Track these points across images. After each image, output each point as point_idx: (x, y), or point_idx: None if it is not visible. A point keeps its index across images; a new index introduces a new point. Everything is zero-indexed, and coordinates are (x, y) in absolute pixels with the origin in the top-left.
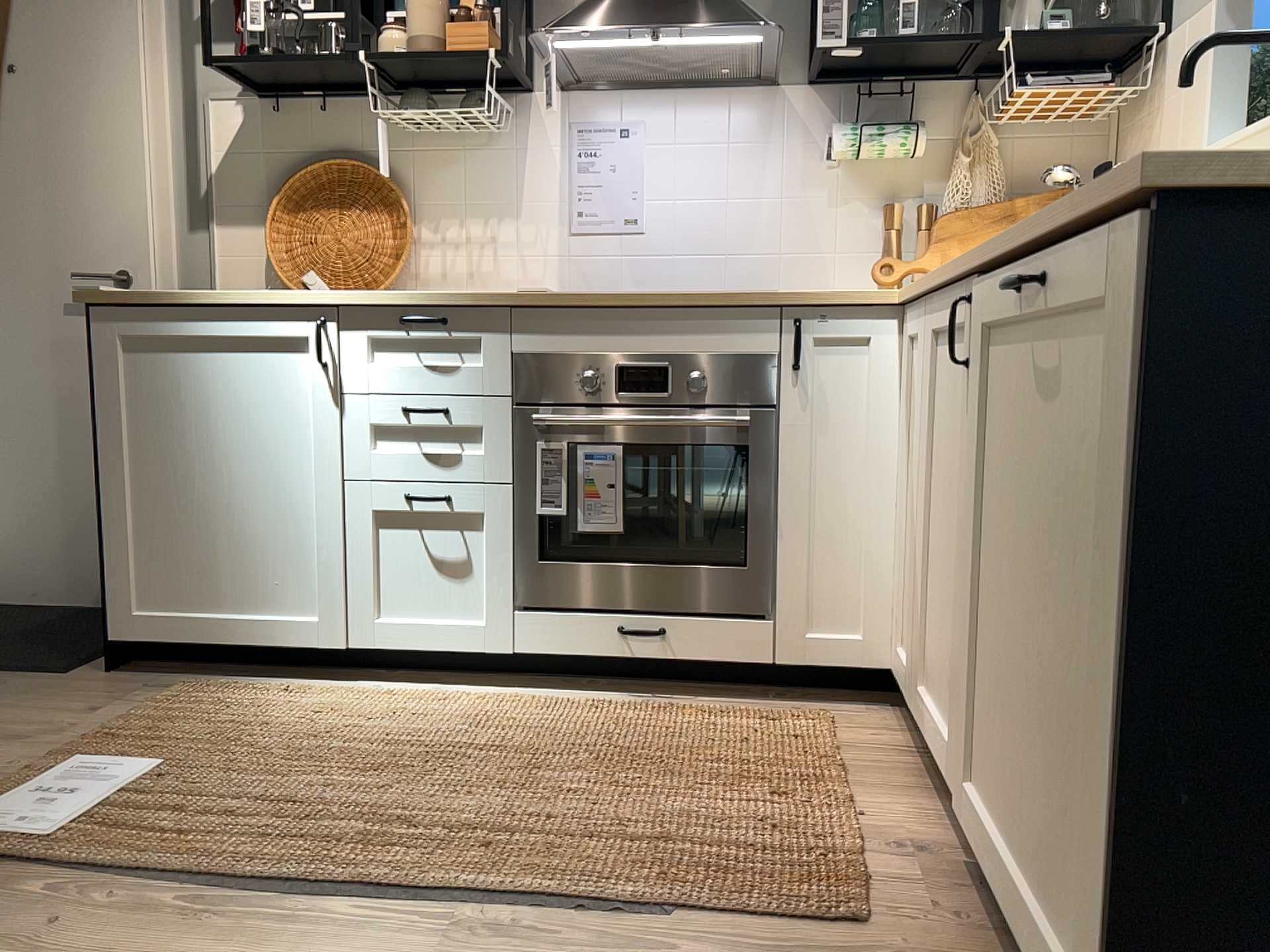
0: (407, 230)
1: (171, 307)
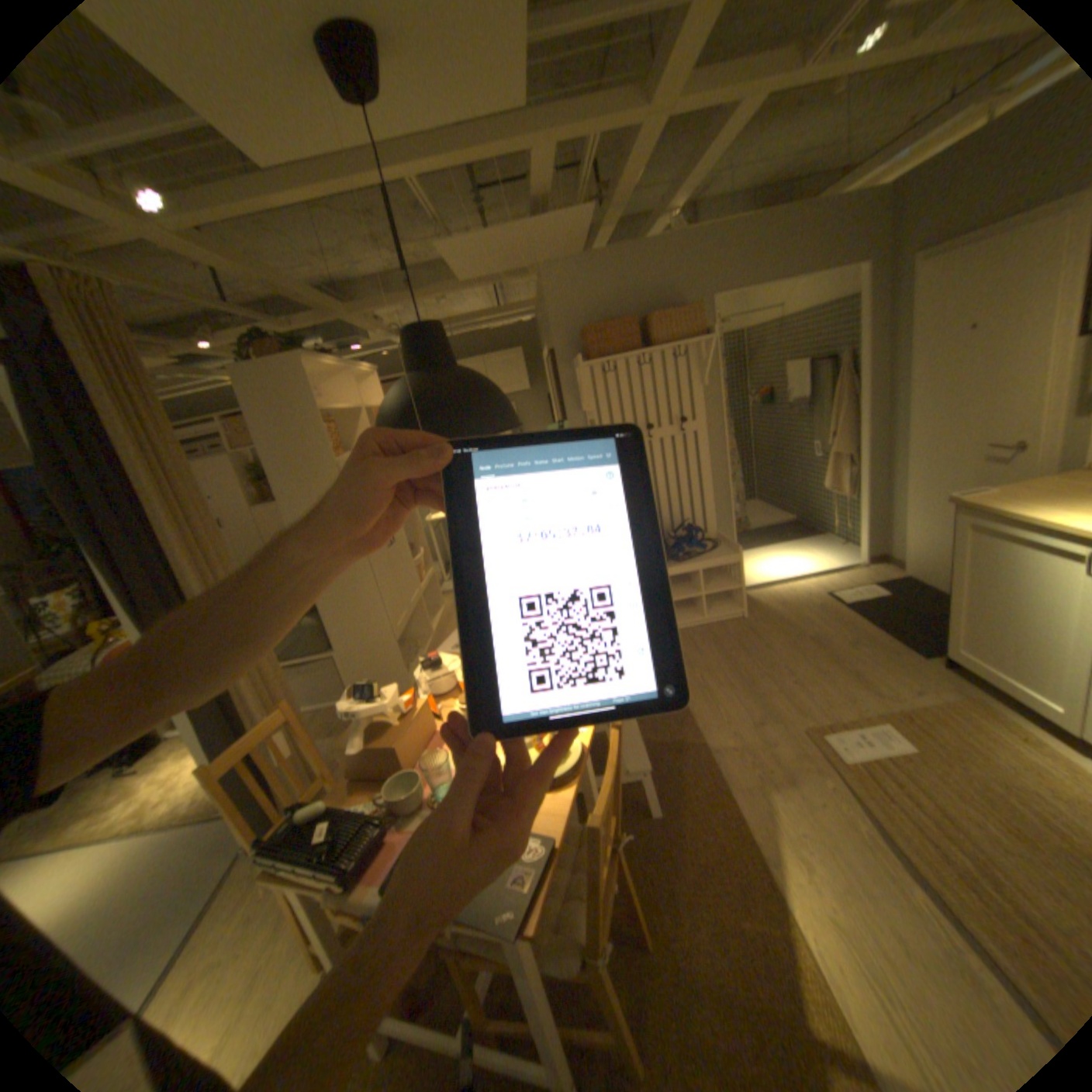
0: None
1: (999, 515)
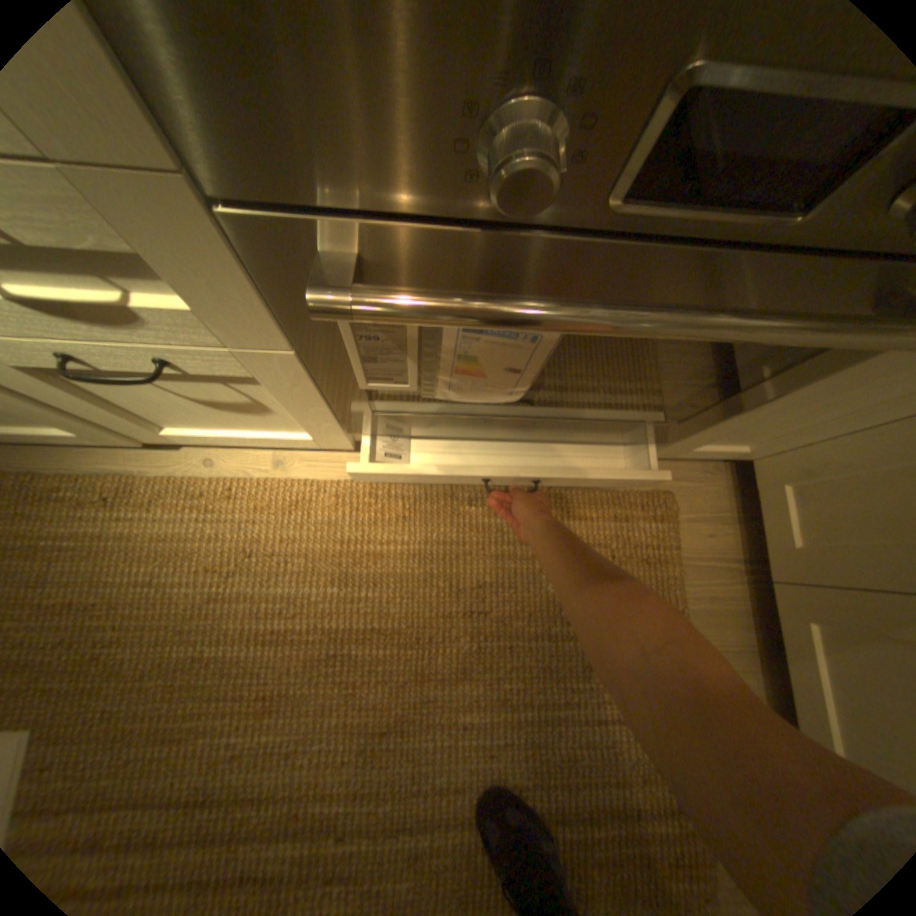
0: None
1: None
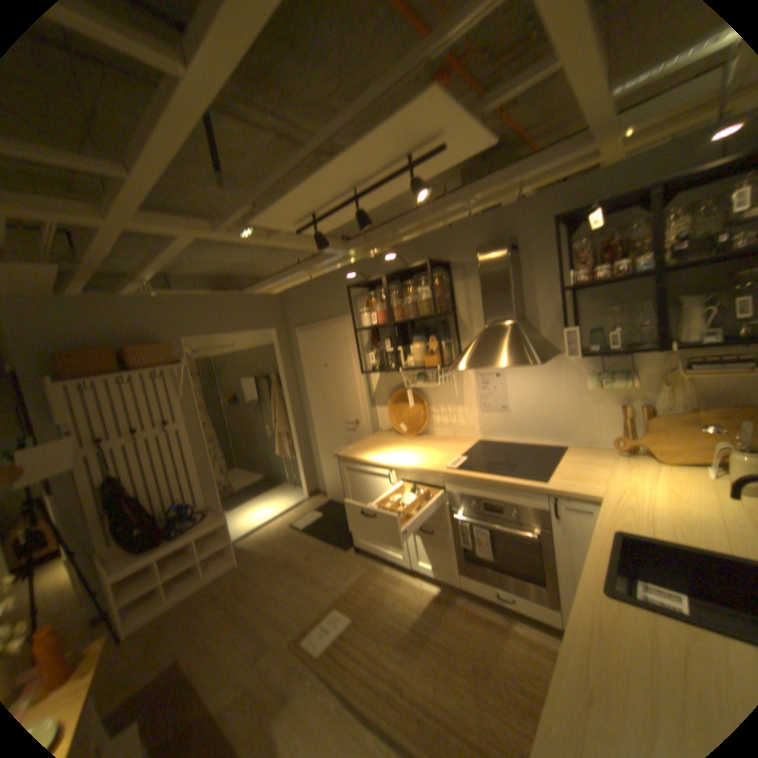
0: (426, 411)
1: (354, 459)
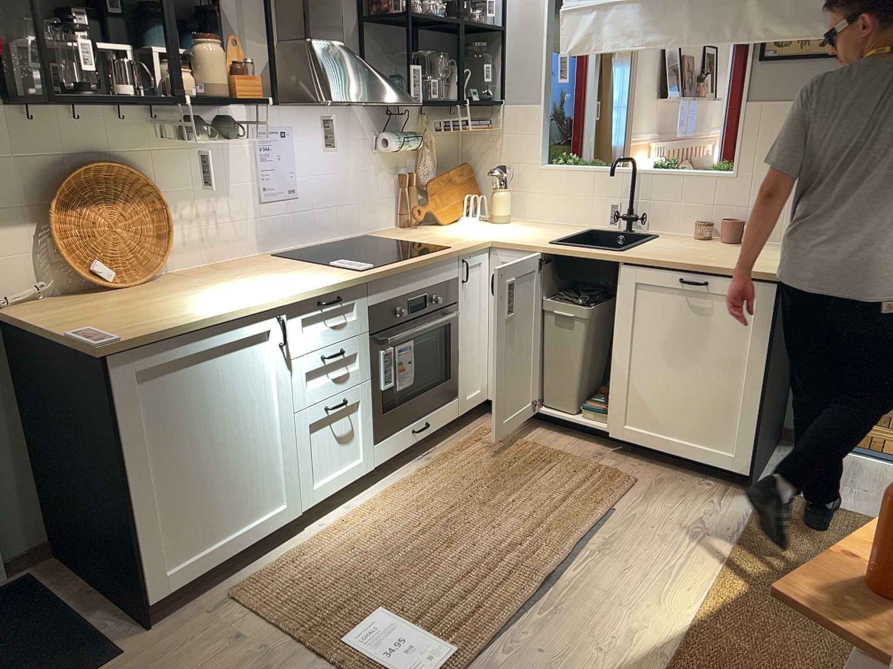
0: (171, 217)
1: (178, 336)
